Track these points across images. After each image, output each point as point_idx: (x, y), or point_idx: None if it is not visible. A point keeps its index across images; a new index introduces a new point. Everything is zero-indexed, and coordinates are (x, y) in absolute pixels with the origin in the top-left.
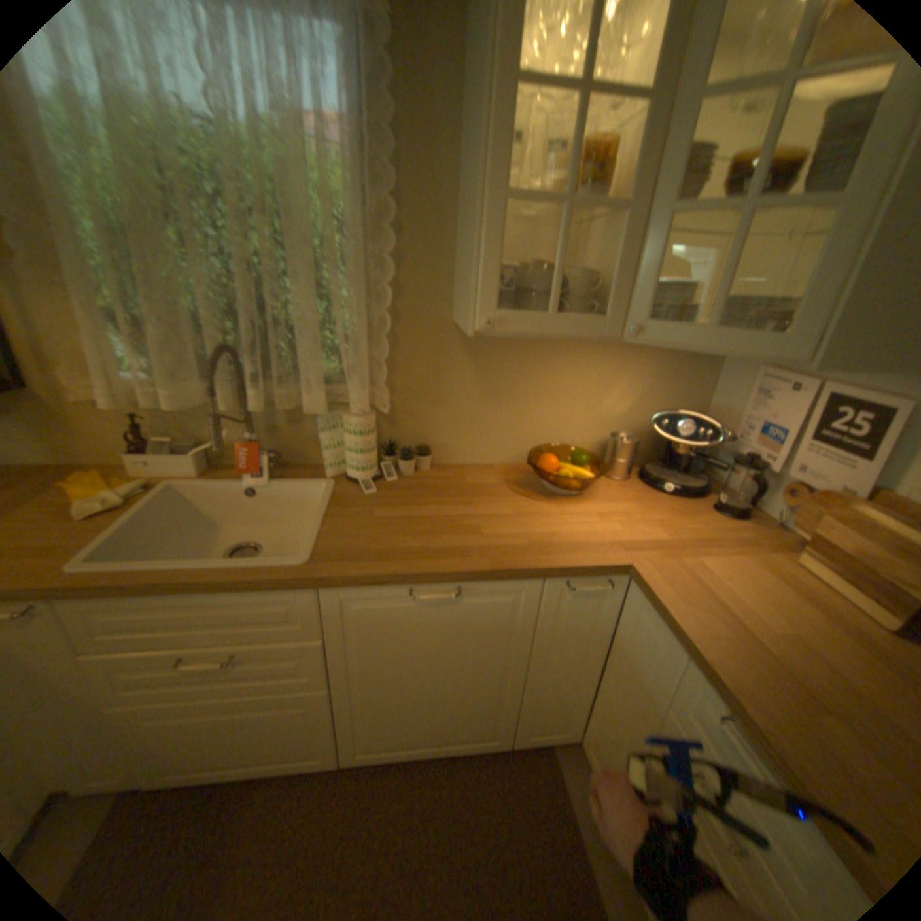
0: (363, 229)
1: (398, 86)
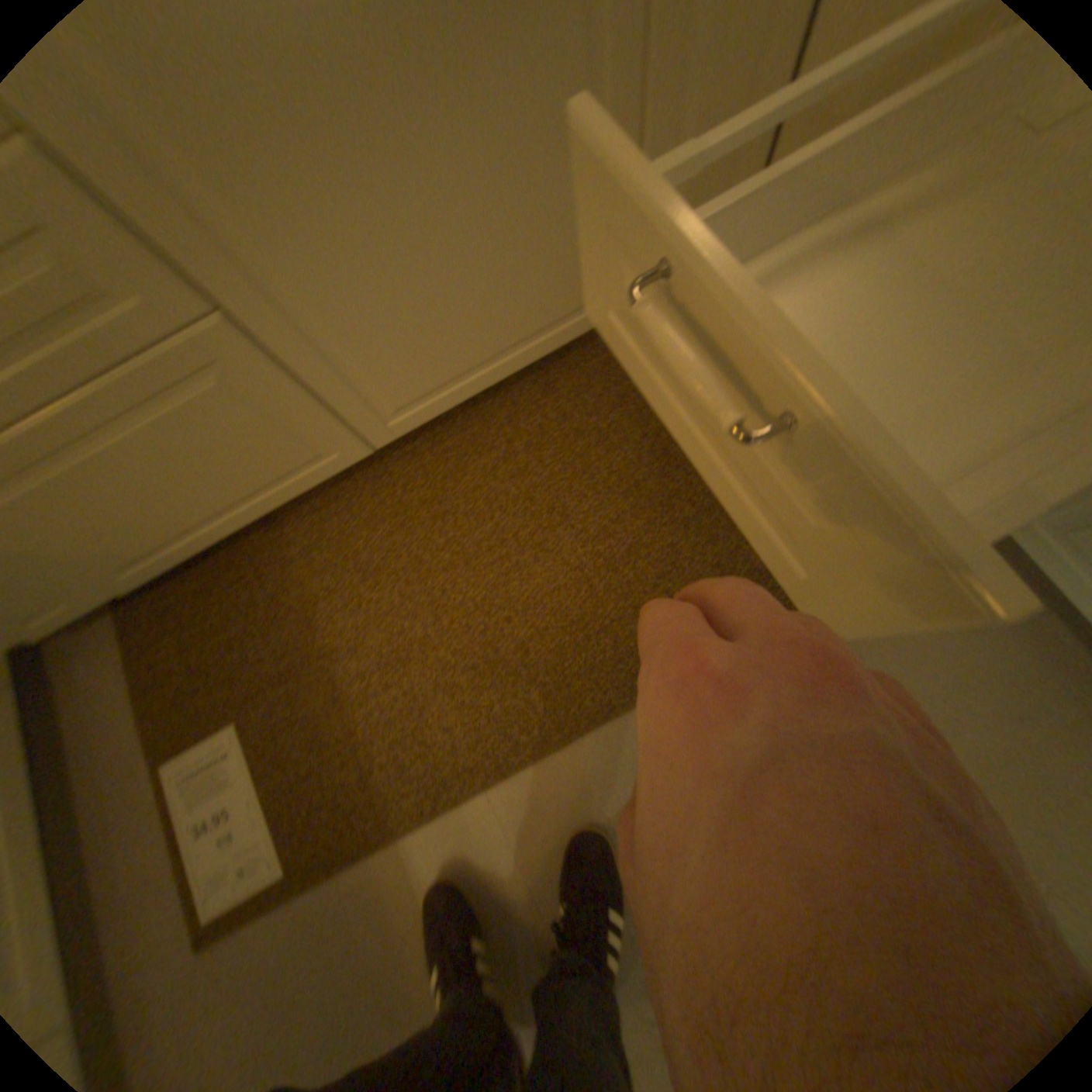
0: None
1: None
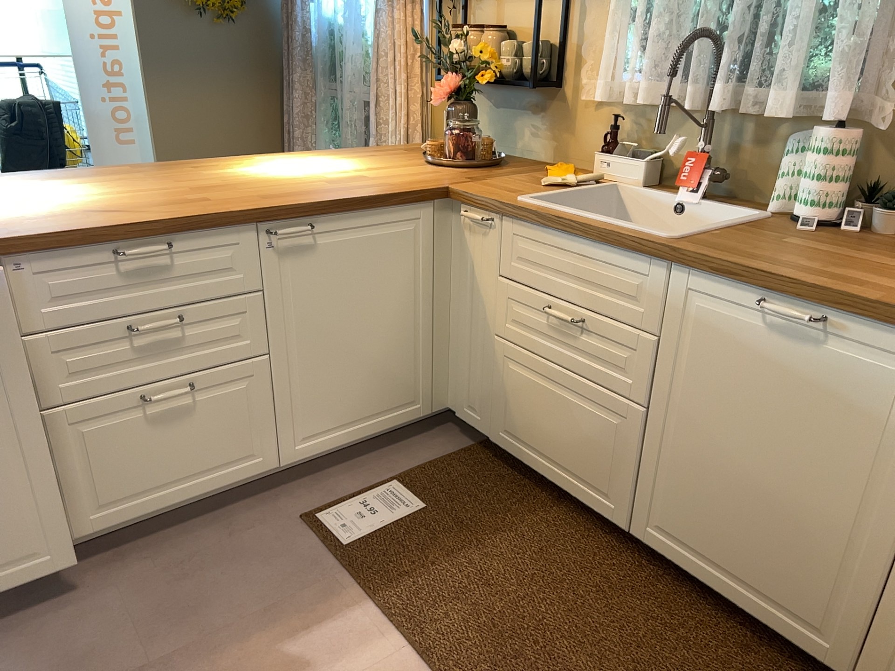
0: None
1: None
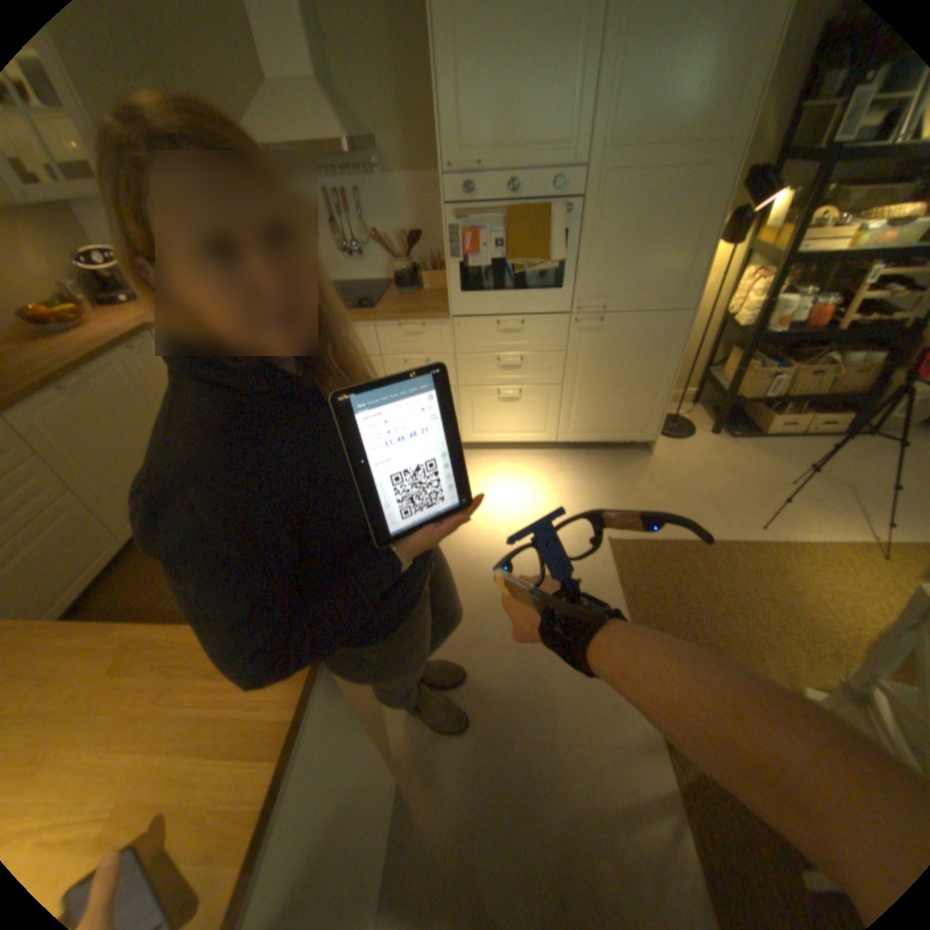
0: None
1: None
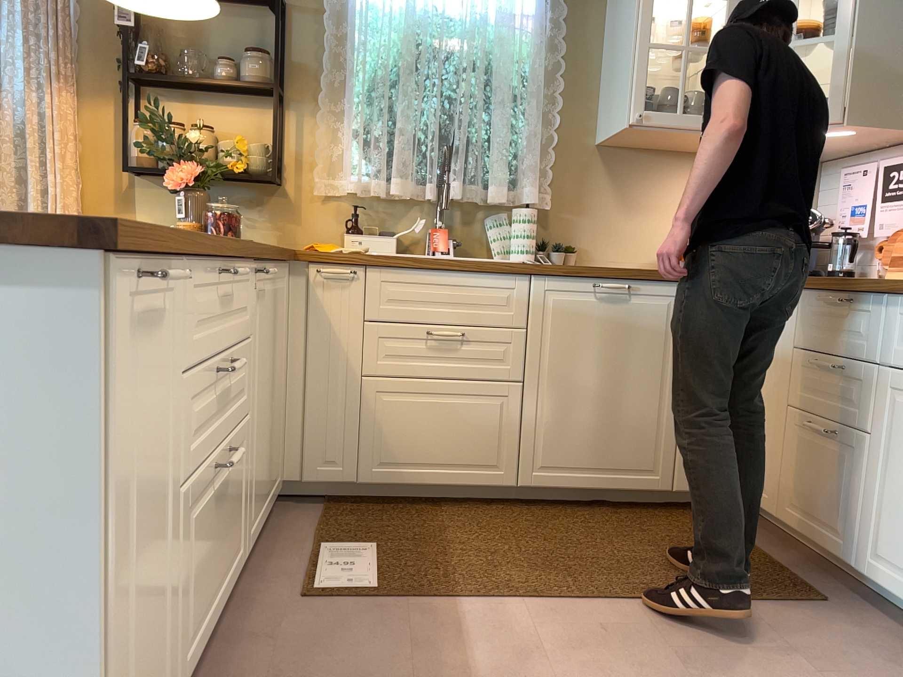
0: (540, 79)
1: (566, 2)
